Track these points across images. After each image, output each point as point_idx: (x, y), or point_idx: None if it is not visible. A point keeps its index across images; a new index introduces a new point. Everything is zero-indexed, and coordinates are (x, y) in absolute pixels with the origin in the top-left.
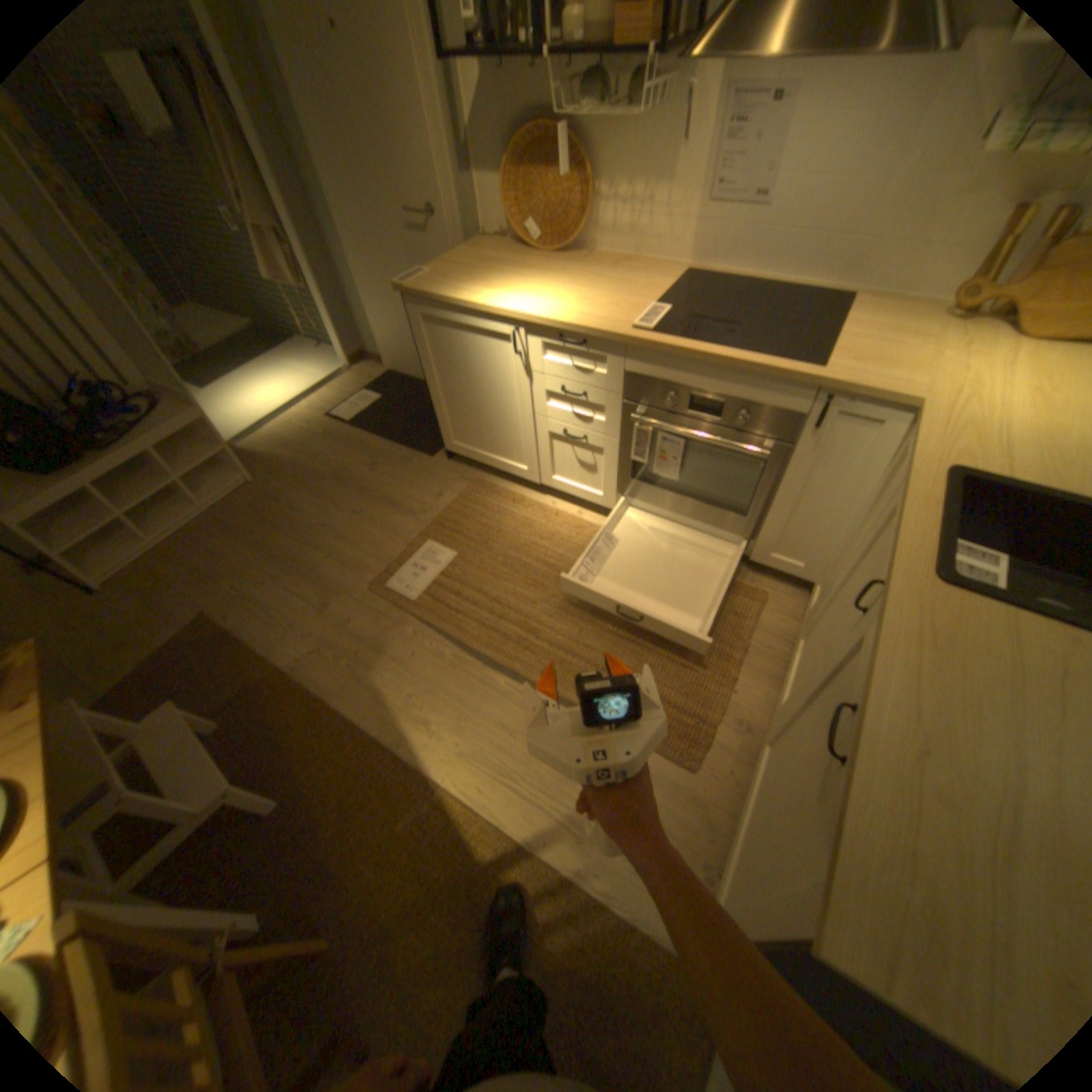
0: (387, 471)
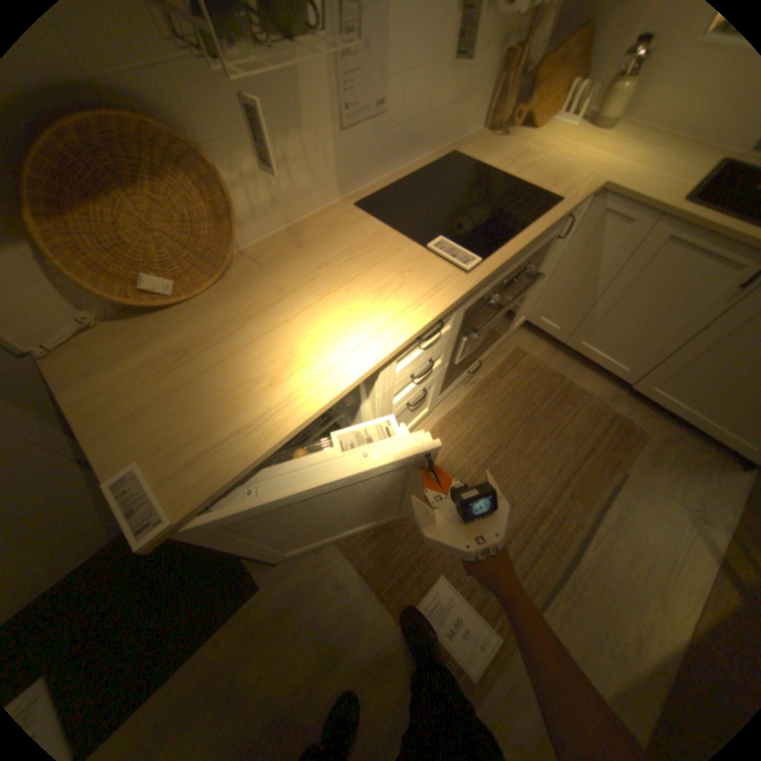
0: (254, 668)
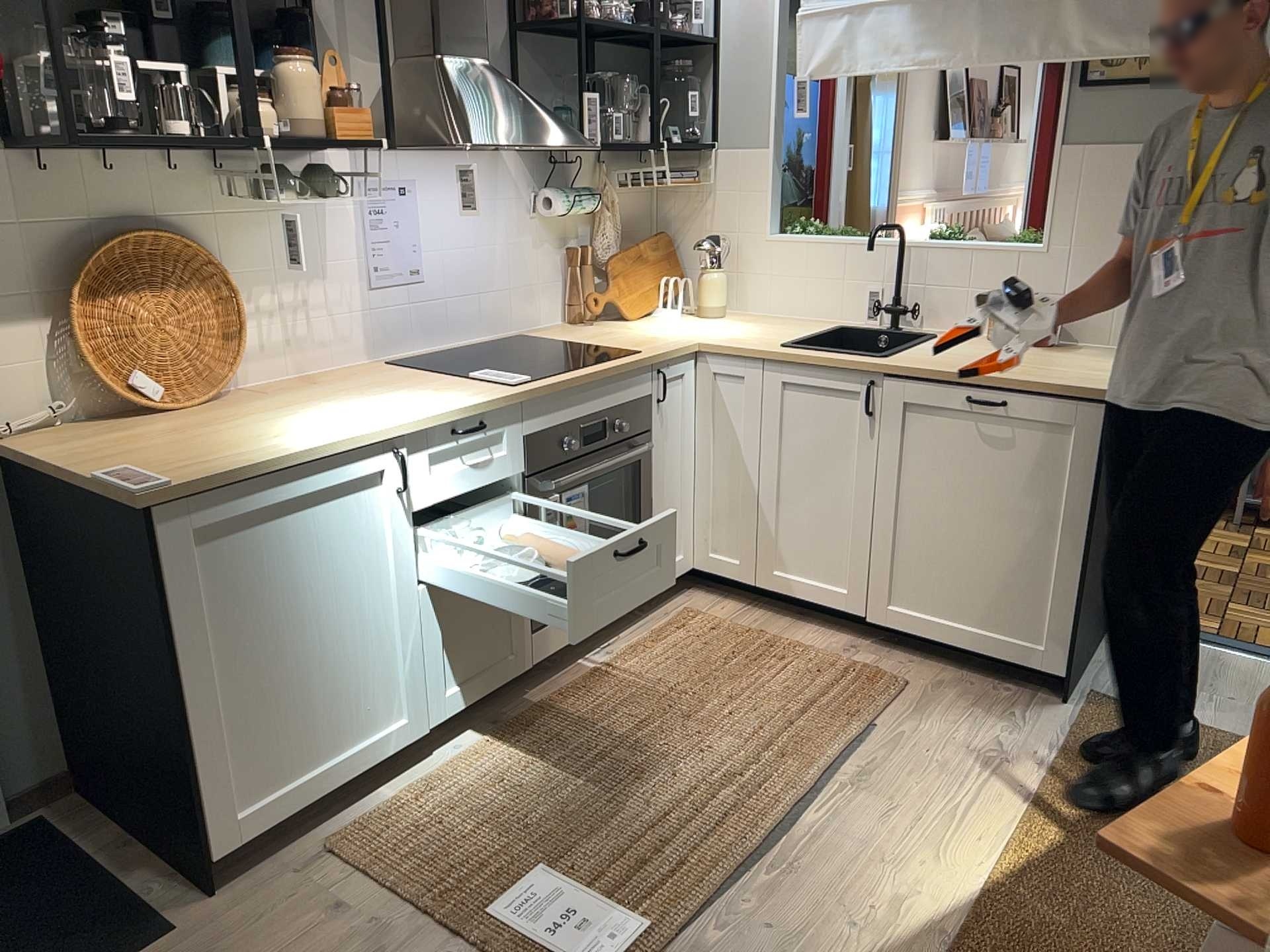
0: None
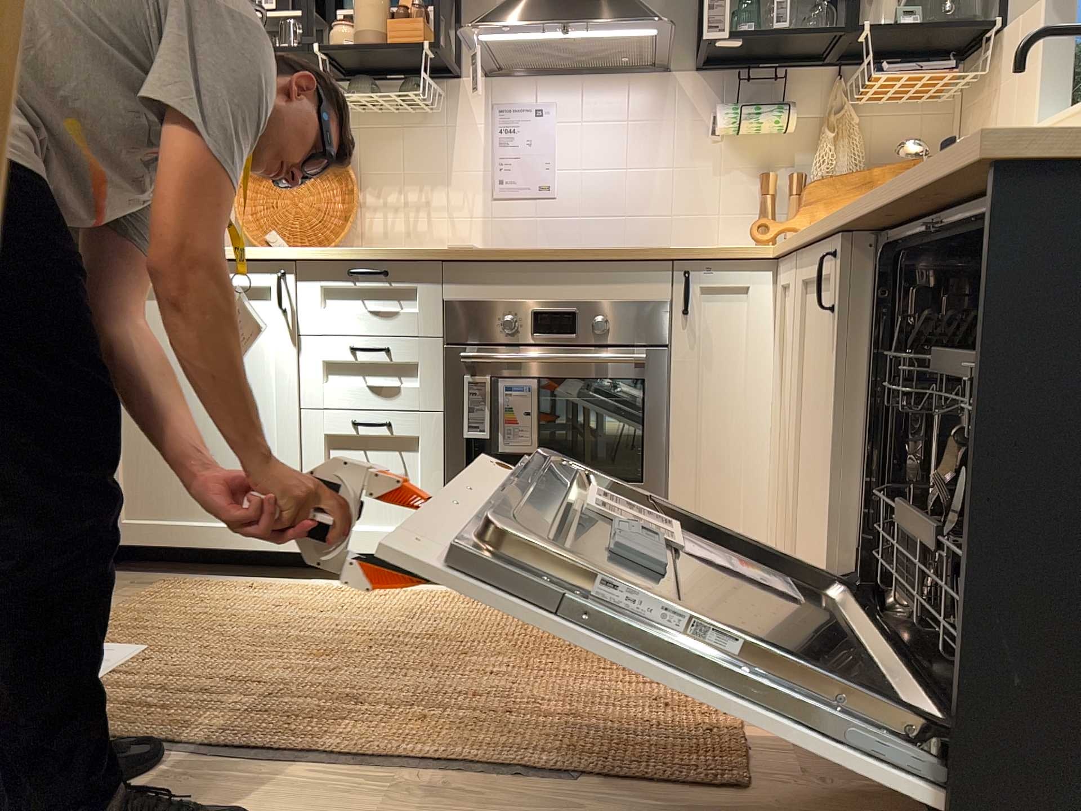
0: None
